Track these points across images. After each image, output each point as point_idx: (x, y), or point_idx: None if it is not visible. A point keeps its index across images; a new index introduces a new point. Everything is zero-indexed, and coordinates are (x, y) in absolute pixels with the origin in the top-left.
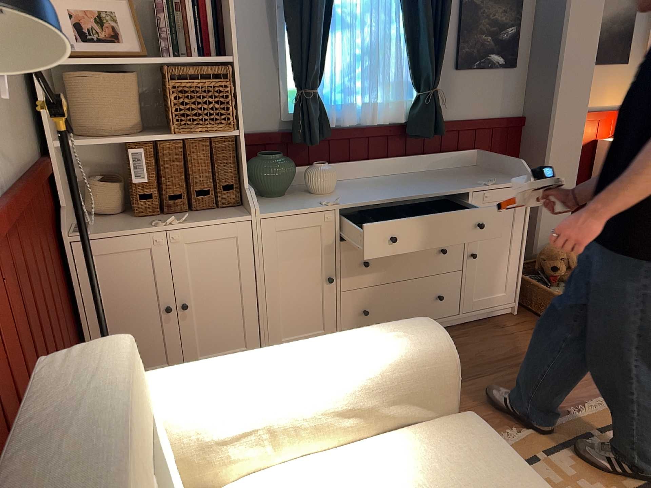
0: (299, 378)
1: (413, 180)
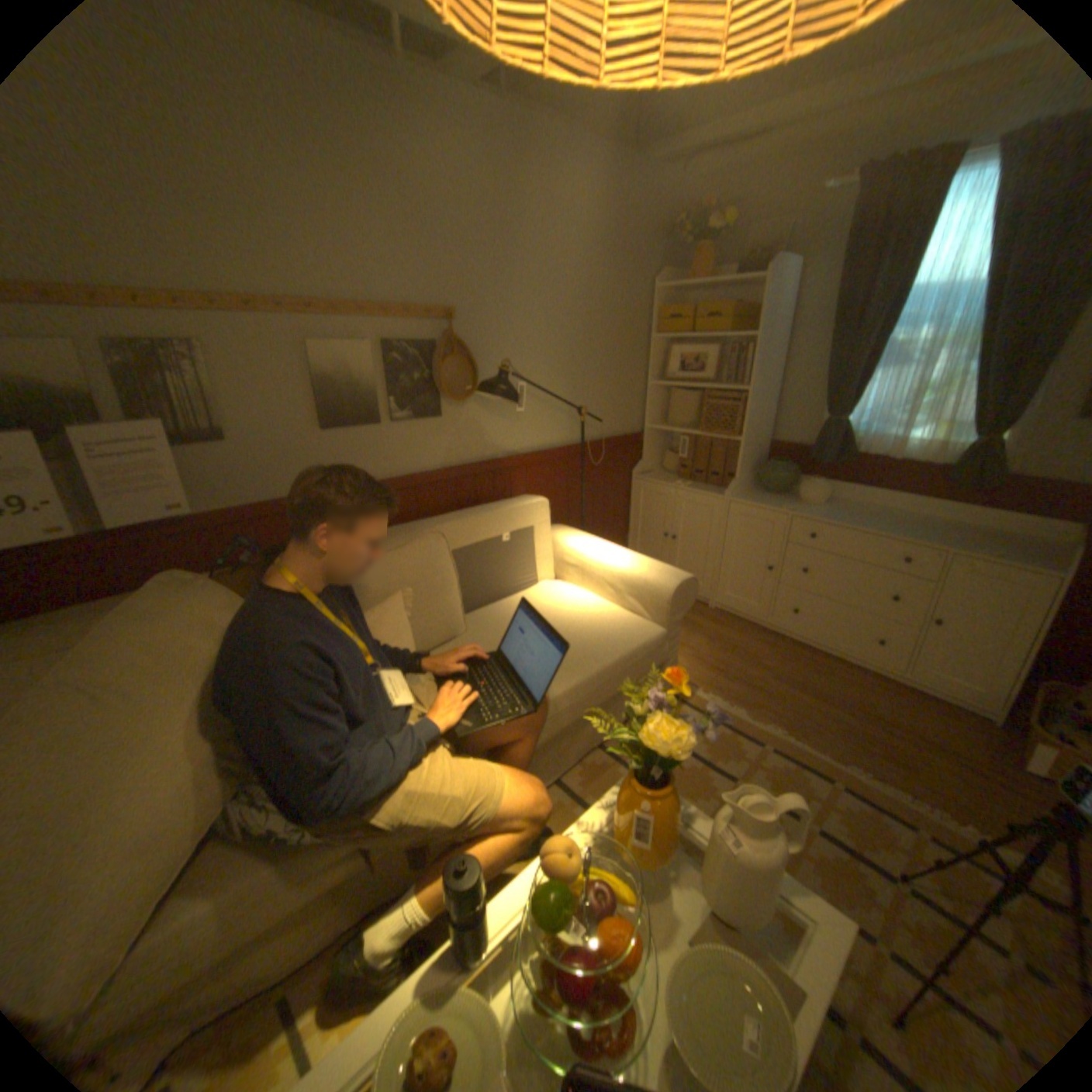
0: (604, 558)
1: (925, 525)
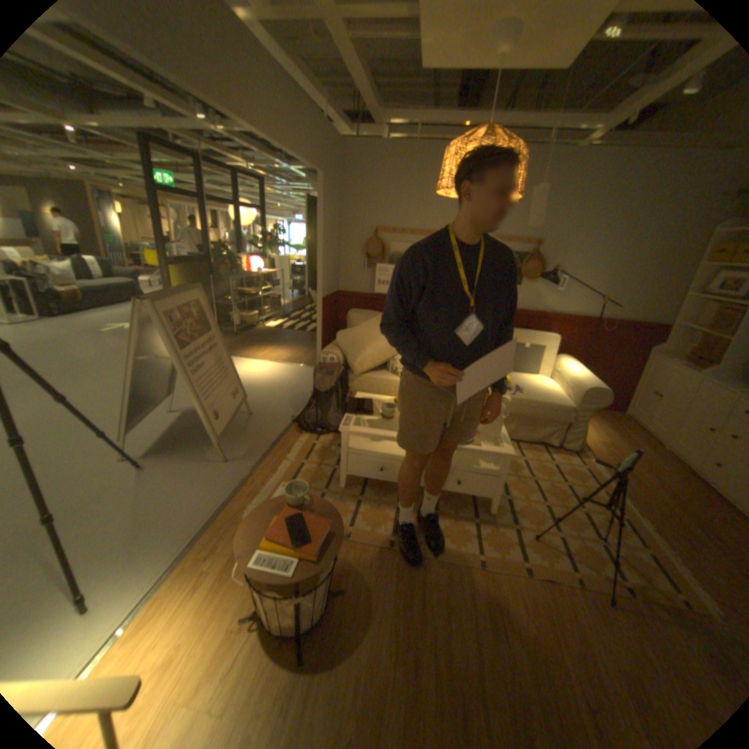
0: (572, 371)
1: None
